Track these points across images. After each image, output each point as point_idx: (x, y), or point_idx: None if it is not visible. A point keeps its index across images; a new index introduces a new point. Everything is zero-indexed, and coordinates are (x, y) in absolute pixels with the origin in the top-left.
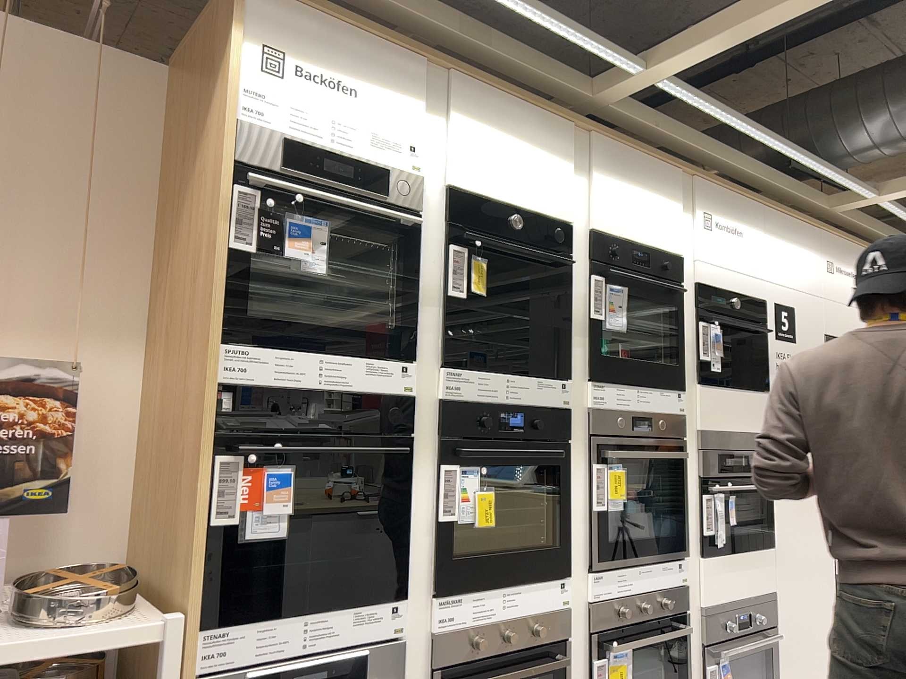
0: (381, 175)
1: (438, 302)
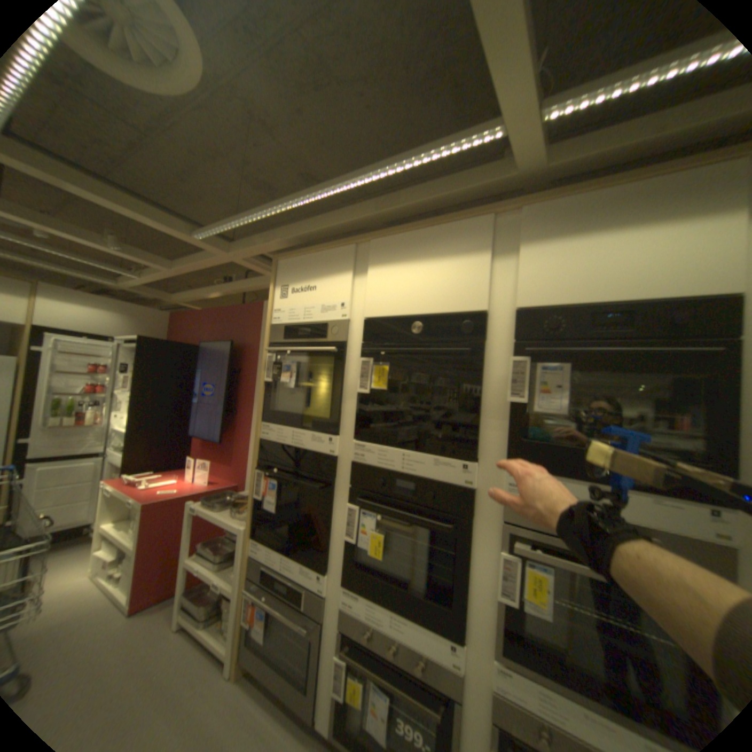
0: (320, 323)
1: (355, 397)
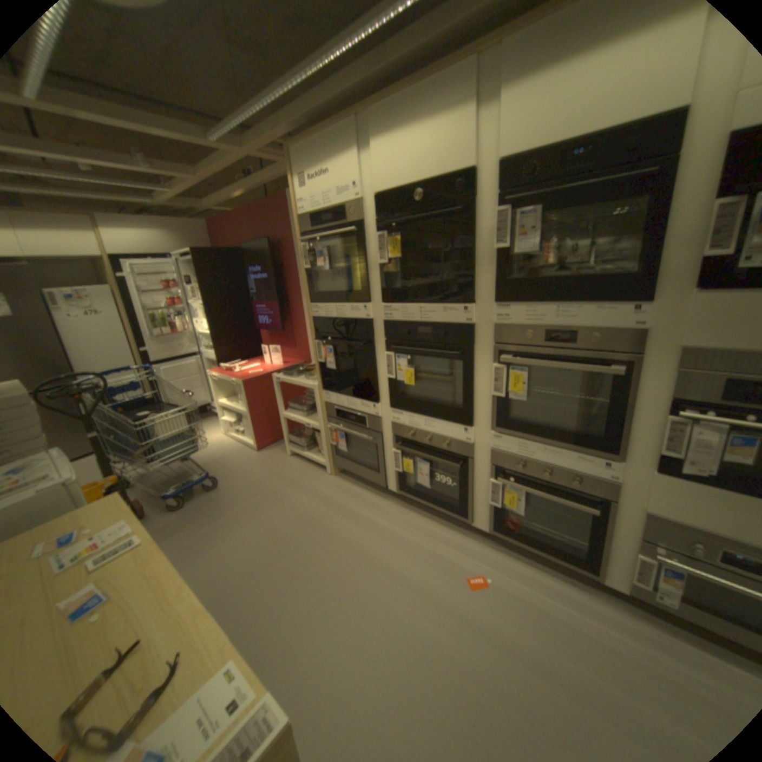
0: (337, 207)
1: (377, 268)
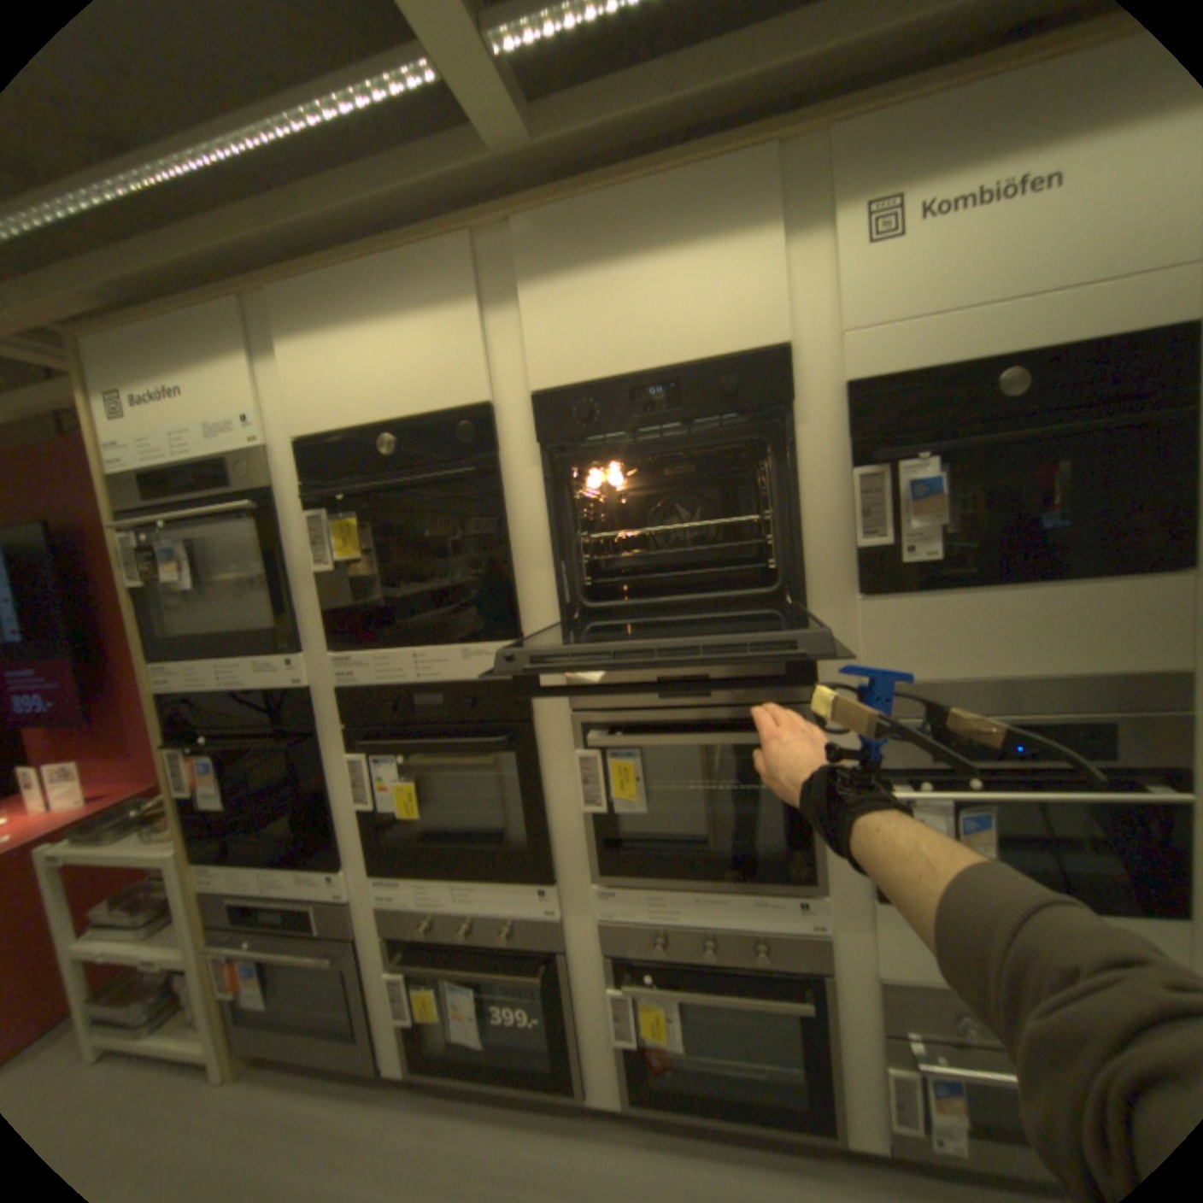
0: (209, 460)
1: (313, 581)
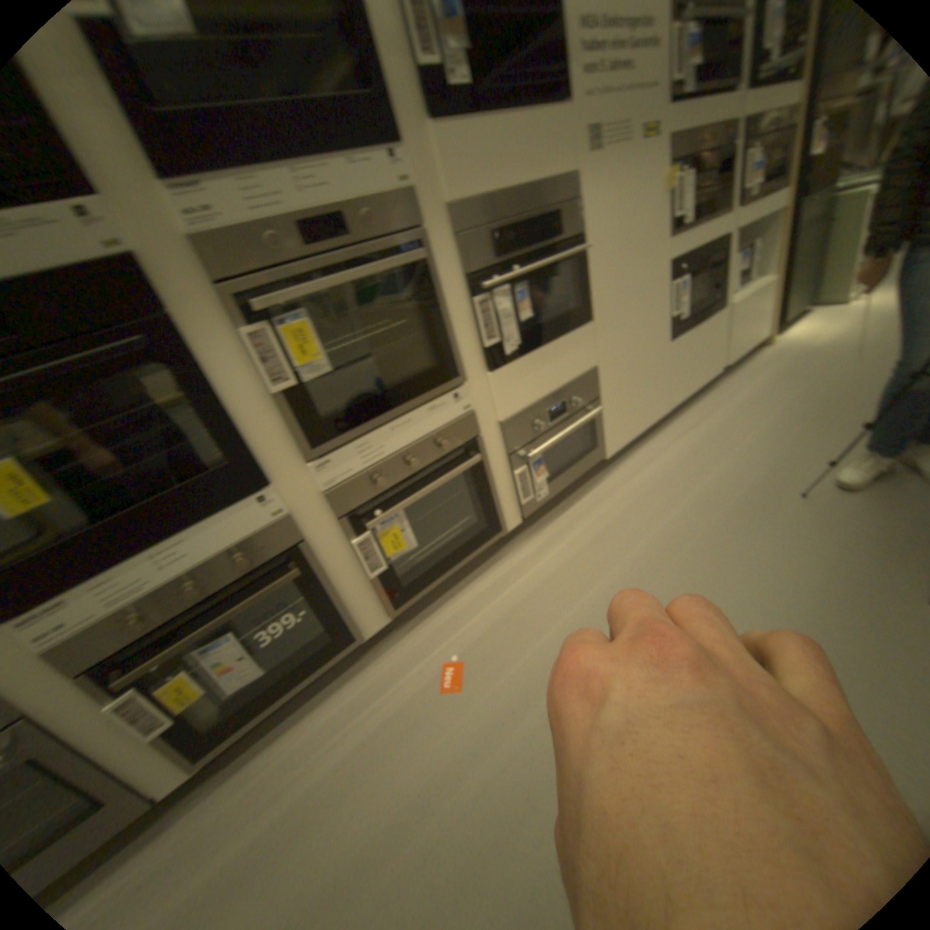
0: None
1: None
